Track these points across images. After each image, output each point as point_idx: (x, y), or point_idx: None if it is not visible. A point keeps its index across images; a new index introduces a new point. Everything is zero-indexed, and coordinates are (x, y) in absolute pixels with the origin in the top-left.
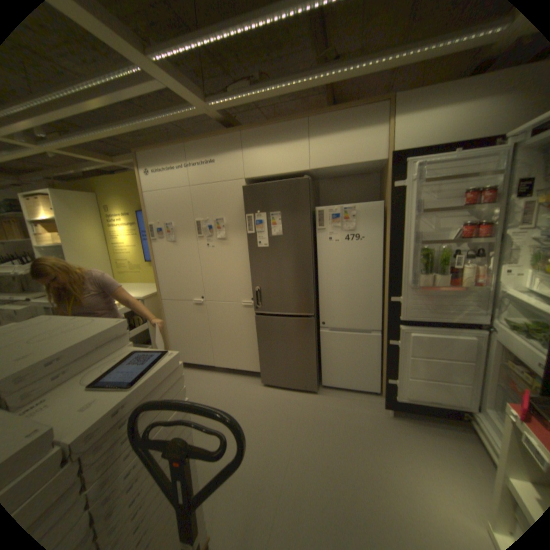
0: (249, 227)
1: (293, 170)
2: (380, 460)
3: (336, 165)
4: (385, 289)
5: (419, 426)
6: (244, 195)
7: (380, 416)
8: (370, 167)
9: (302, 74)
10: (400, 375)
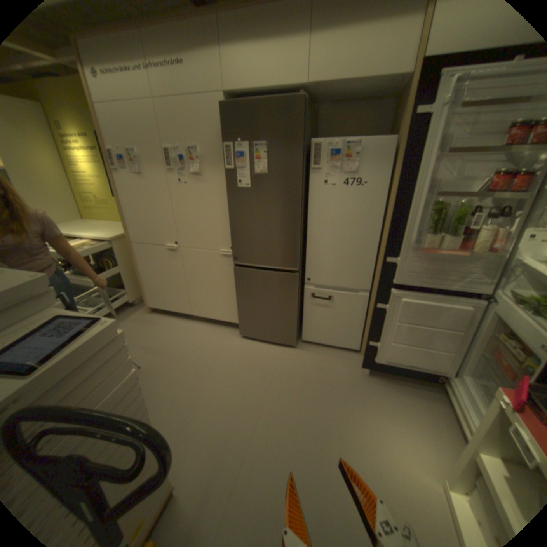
0: (228, 161)
1: (287, 82)
2: (351, 416)
3: (343, 78)
4: (380, 246)
5: (393, 385)
6: (222, 115)
7: (356, 373)
8: (387, 86)
9: None
10: (383, 338)
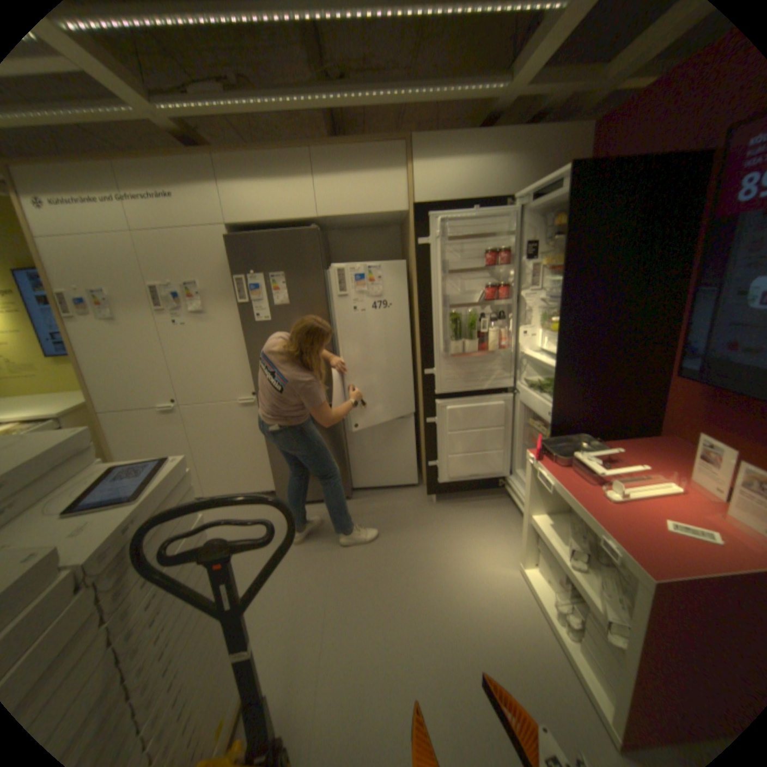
0: (240, 294)
1: (296, 216)
2: (427, 545)
3: (350, 214)
4: (416, 363)
5: (461, 504)
6: (226, 248)
7: (422, 505)
8: (389, 219)
9: (298, 89)
10: (439, 454)
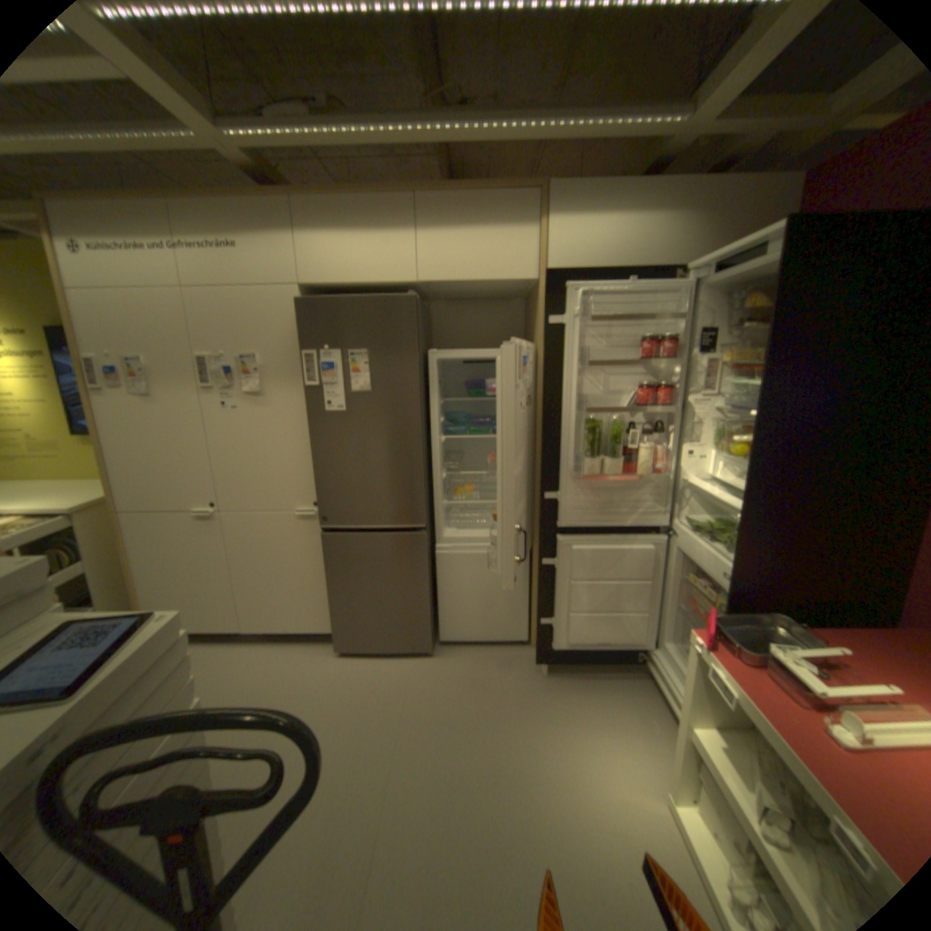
0: (309, 375)
1: (390, 279)
2: (532, 743)
3: (460, 280)
4: (534, 481)
5: (583, 682)
6: (298, 315)
7: (529, 677)
8: (512, 289)
9: (405, 116)
10: (557, 610)
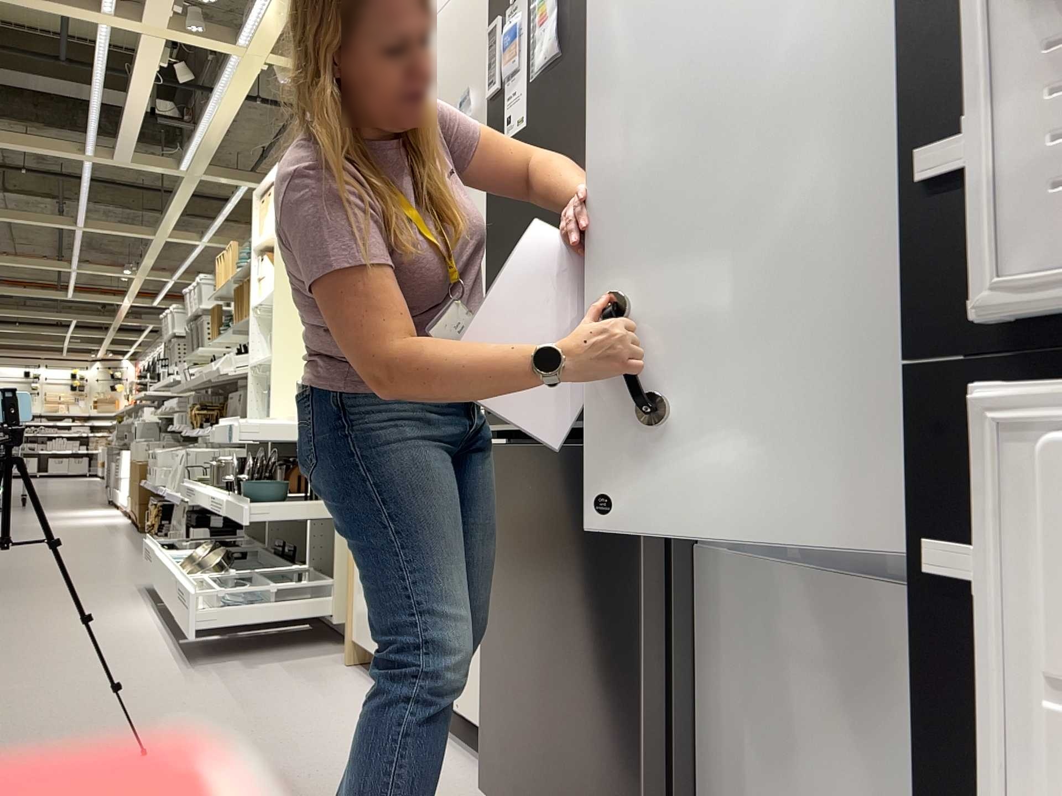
0: (490, 73)
1: None
2: None
3: None
4: None
5: None
6: None
7: None
8: None
9: None
10: None
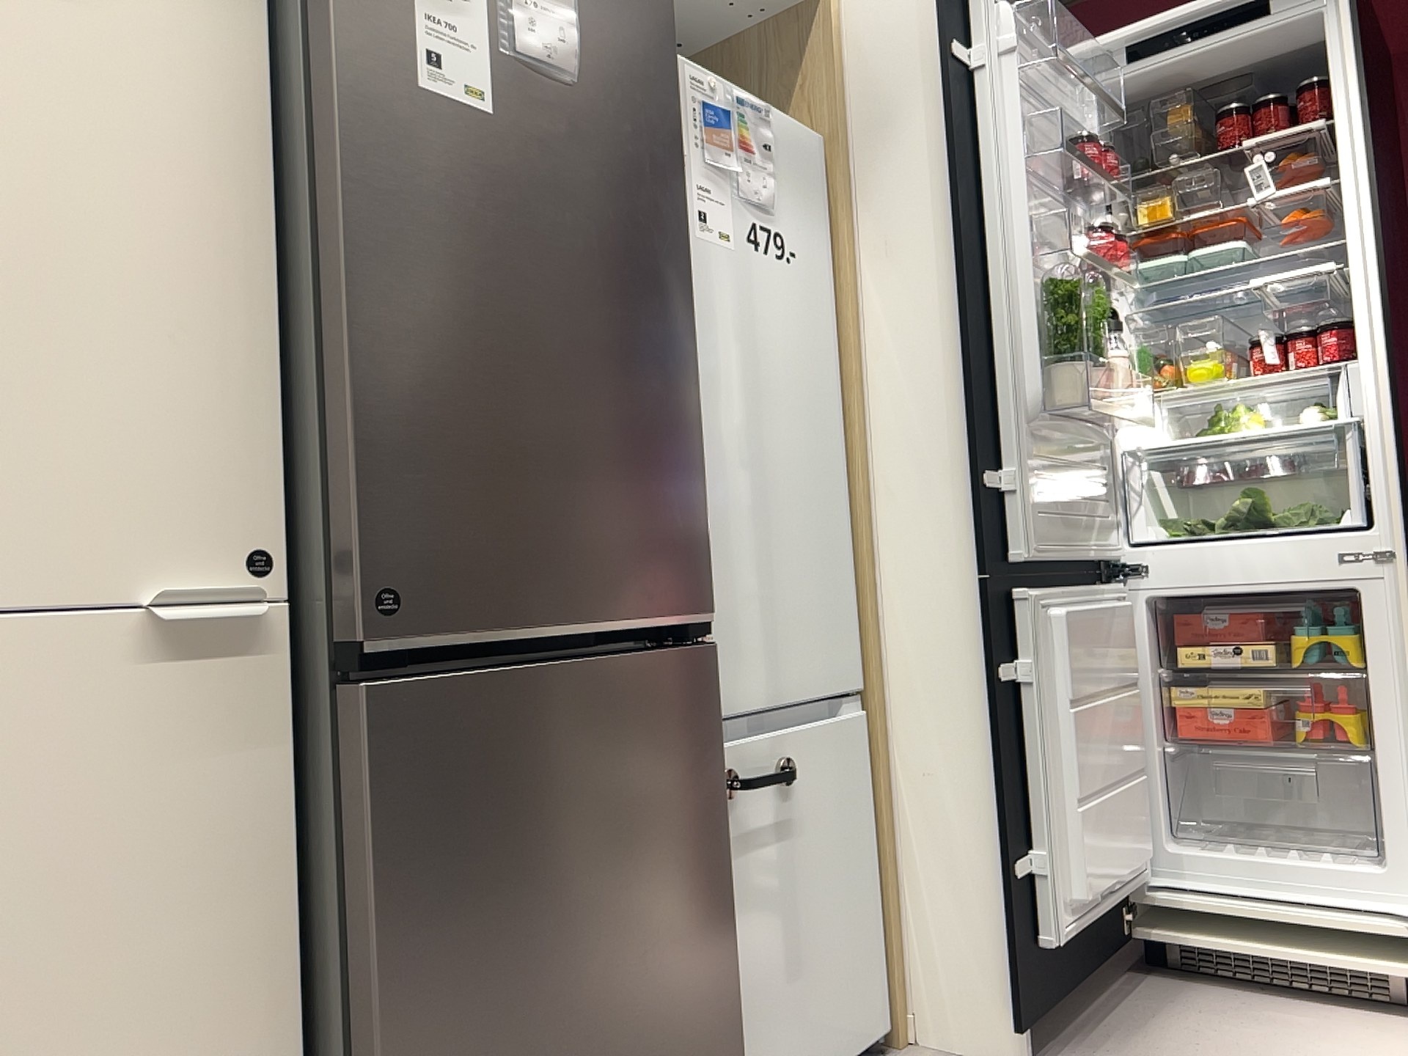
0: None
1: None
2: None
3: None
4: (850, 498)
5: (1093, 1034)
6: None
7: None
8: (693, 20)
9: None
10: (1050, 810)
